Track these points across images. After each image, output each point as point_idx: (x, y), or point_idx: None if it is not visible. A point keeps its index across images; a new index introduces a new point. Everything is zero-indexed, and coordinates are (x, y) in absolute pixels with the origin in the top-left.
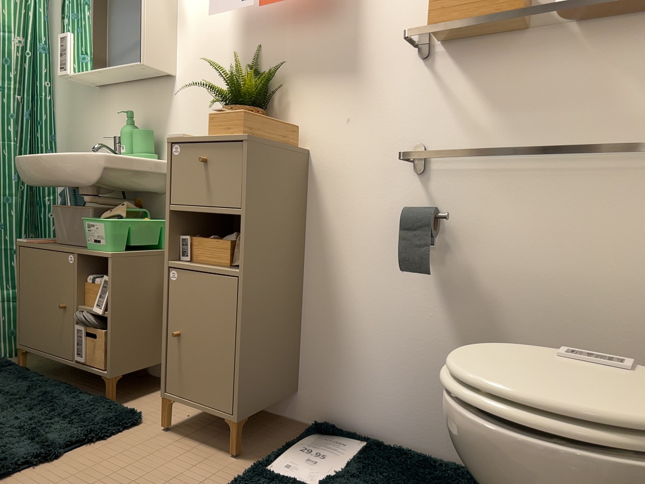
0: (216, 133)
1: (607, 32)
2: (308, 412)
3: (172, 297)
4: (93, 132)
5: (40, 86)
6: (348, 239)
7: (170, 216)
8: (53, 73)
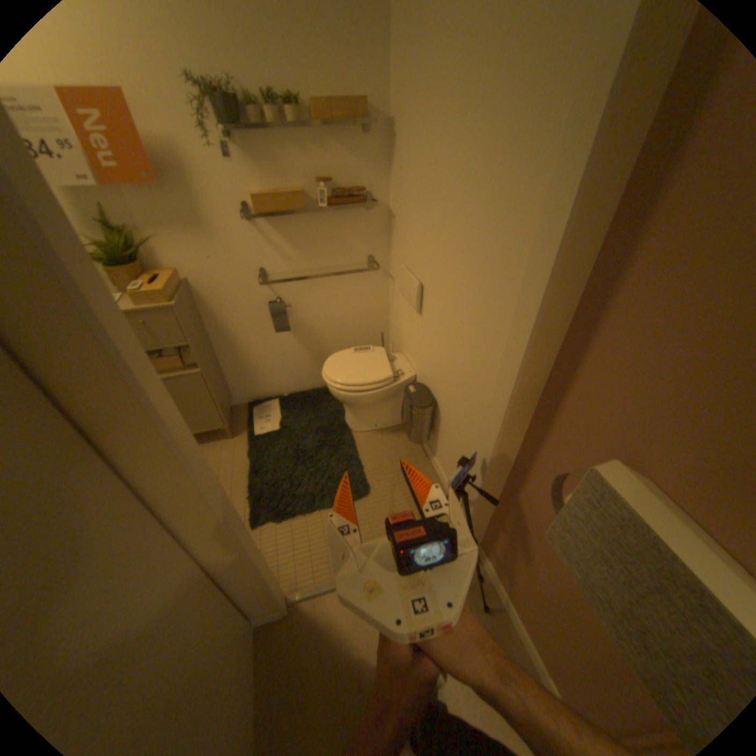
0: (144, 306)
1: (338, 211)
2: (241, 401)
3: None
4: None
5: None
6: (234, 322)
7: None
8: None
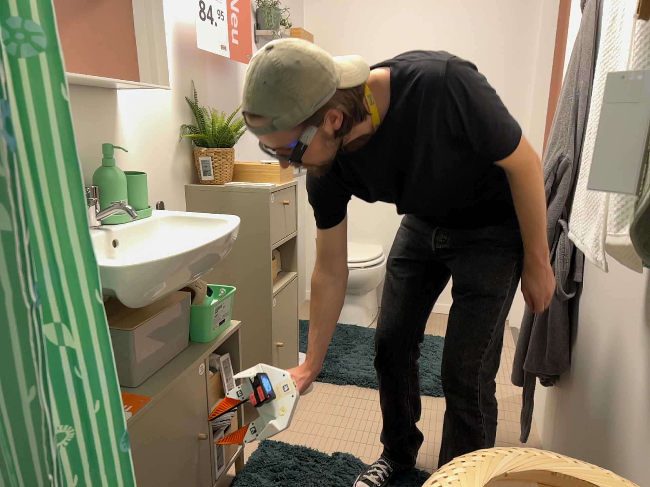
0: (286, 182)
1: None
2: None
3: (276, 318)
4: None
5: None
6: None
7: (272, 255)
8: None
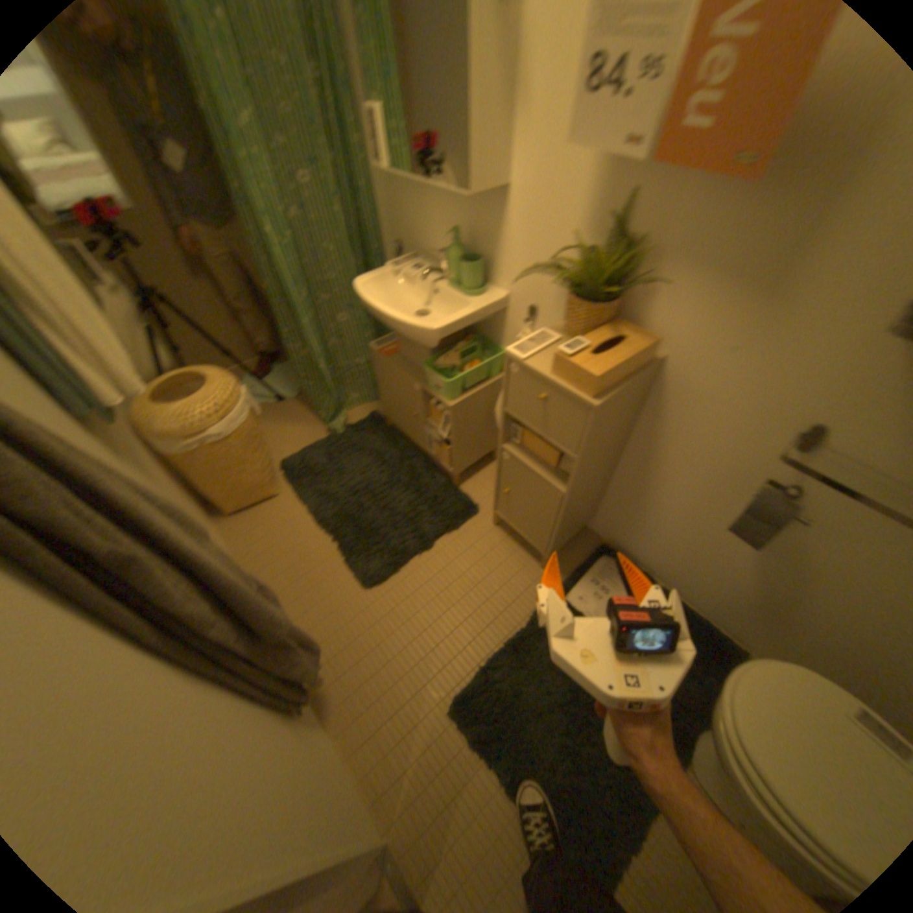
0: (564, 379)
1: None
2: (603, 531)
3: (507, 468)
4: (417, 215)
5: (350, 126)
6: (683, 455)
7: (508, 416)
8: (361, 113)
